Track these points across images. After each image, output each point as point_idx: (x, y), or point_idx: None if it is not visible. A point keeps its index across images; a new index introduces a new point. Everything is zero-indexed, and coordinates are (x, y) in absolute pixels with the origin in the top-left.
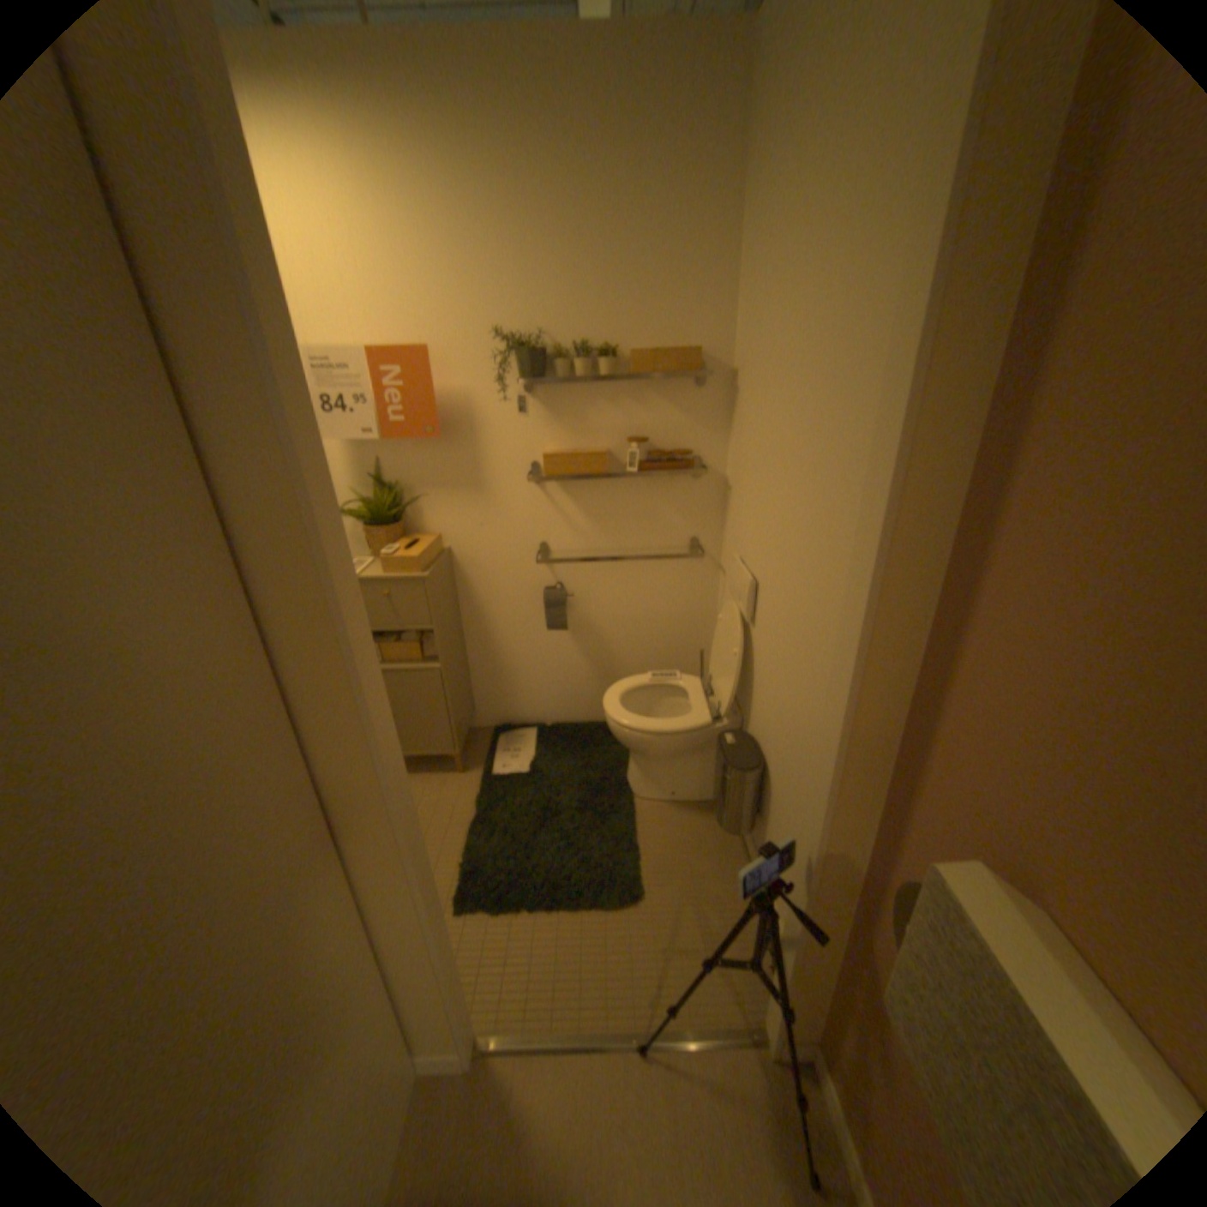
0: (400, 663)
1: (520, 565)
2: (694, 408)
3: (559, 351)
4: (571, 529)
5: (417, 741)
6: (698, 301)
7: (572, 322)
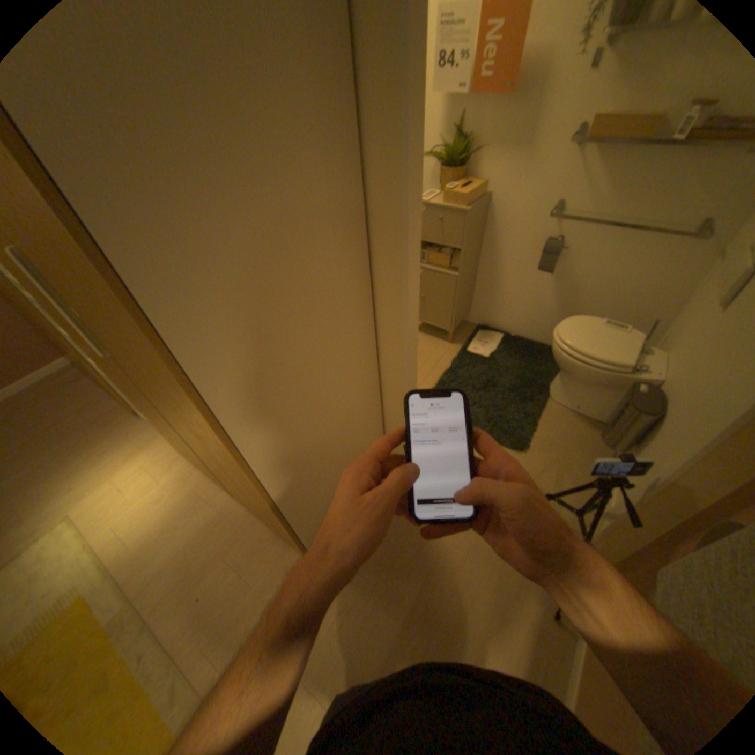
0: (436, 266)
1: (537, 215)
2: None
3: None
4: (591, 190)
5: (432, 316)
6: None
7: None
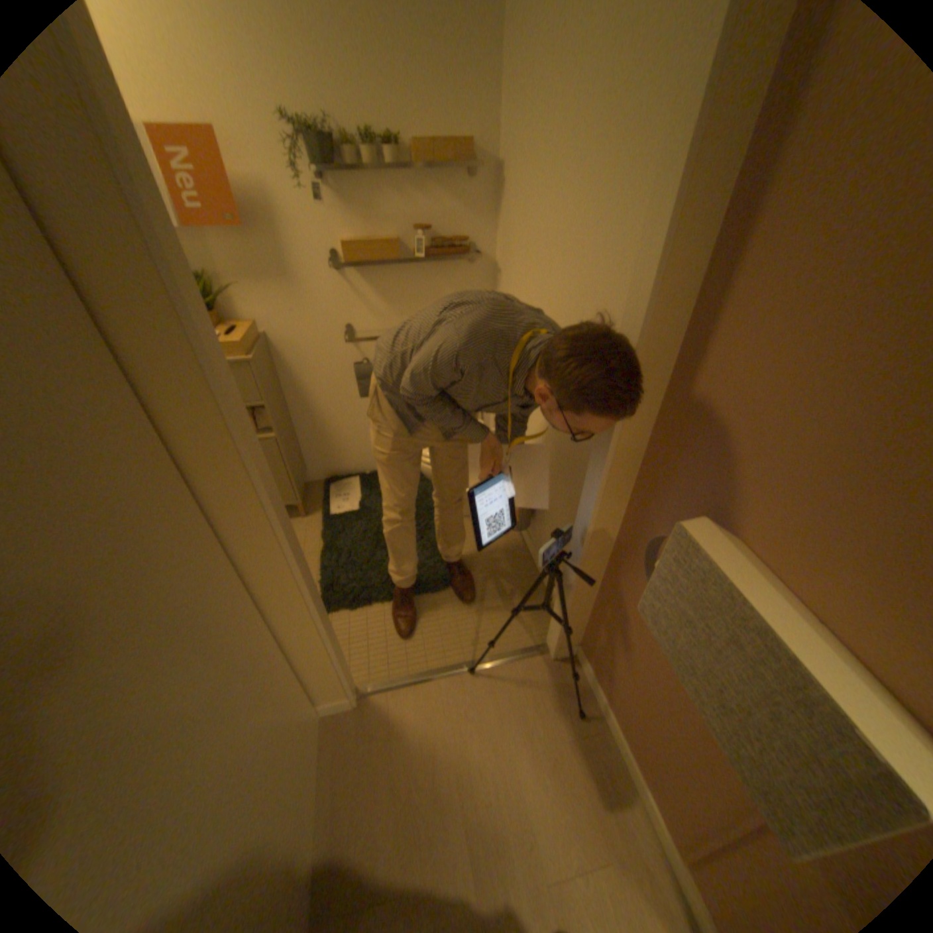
0: None
1: (329, 345)
2: (467, 198)
3: (344, 135)
4: (370, 311)
5: None
6: (467, 89)
7: (353, 105)
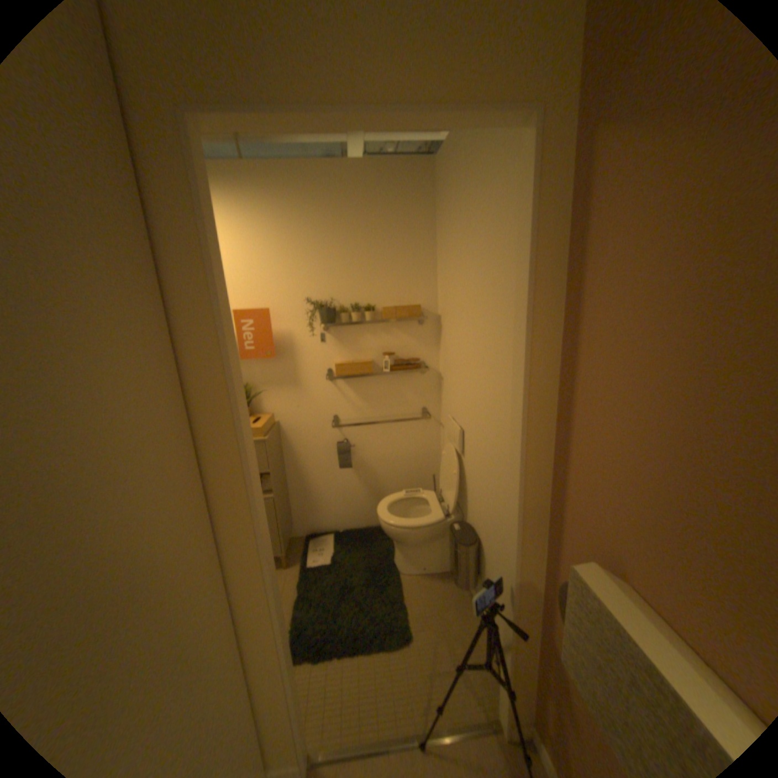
0: None
1: (321, 429)
2: (418, 336)
3: (343, 308)
4: (352, 406)
5: None
6: (417, 282)
7: (349, 294)
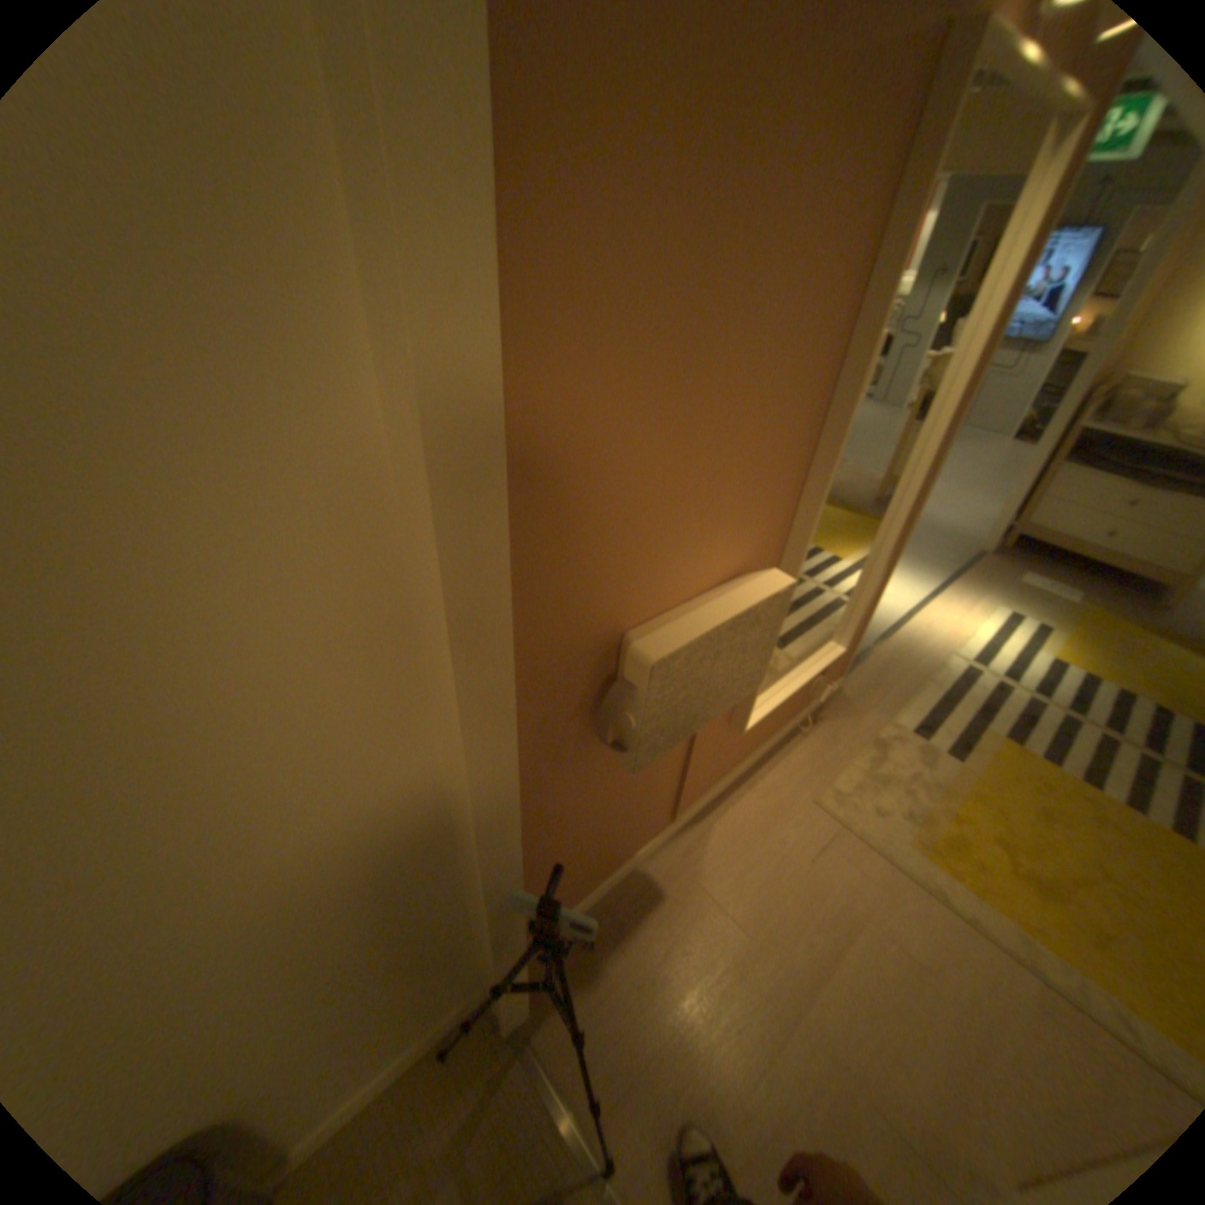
0: None
1: None
2: None
3: None
4: None
5: None
6: None
7: None
